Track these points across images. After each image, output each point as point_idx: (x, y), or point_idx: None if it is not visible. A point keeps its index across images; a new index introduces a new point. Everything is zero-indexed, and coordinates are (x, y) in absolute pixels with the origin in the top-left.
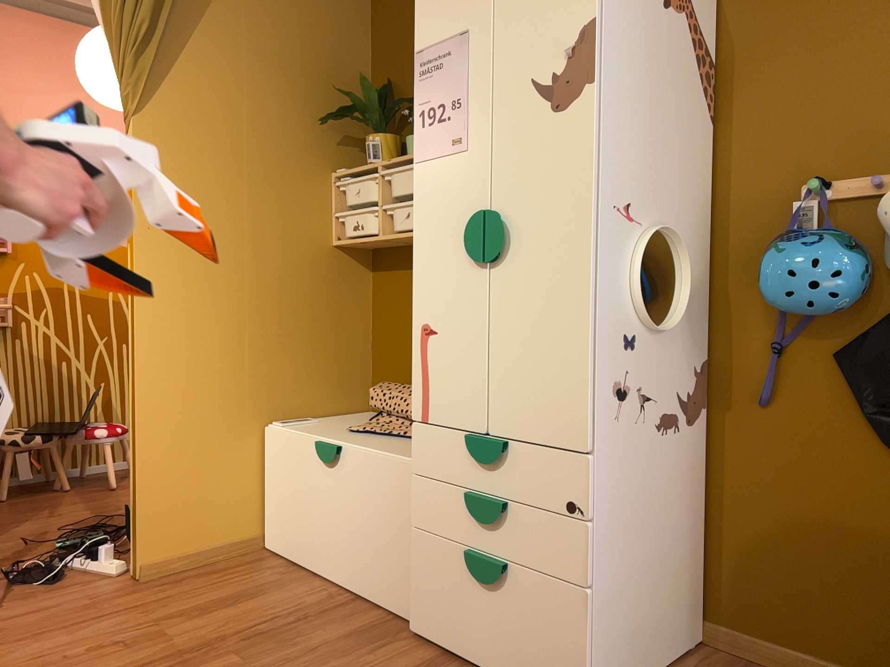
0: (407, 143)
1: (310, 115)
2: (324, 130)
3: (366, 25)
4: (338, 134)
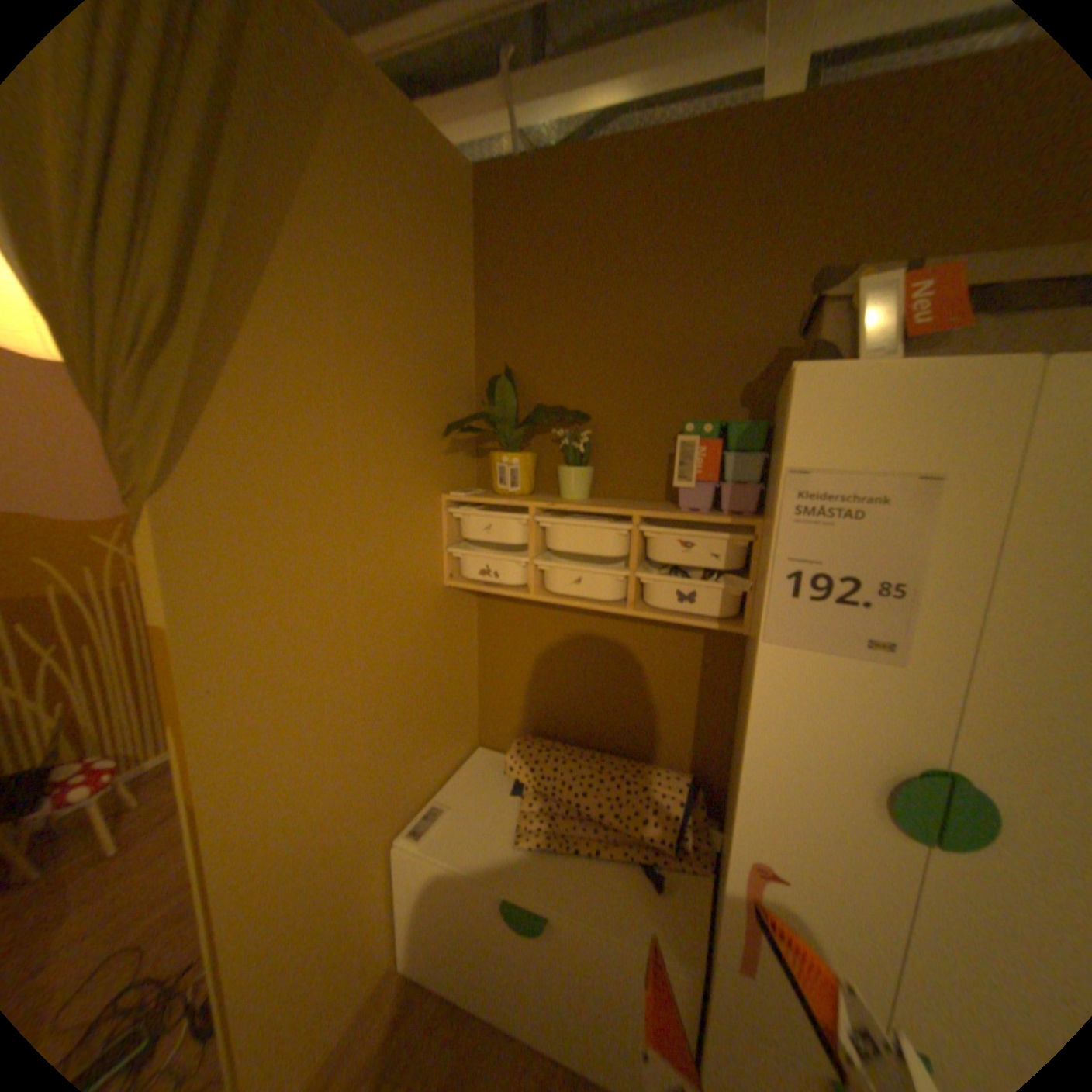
0: (564, 475)
1: (417, 420)
2: (433, 438)
3: (470, 279)
4: (446, 439)
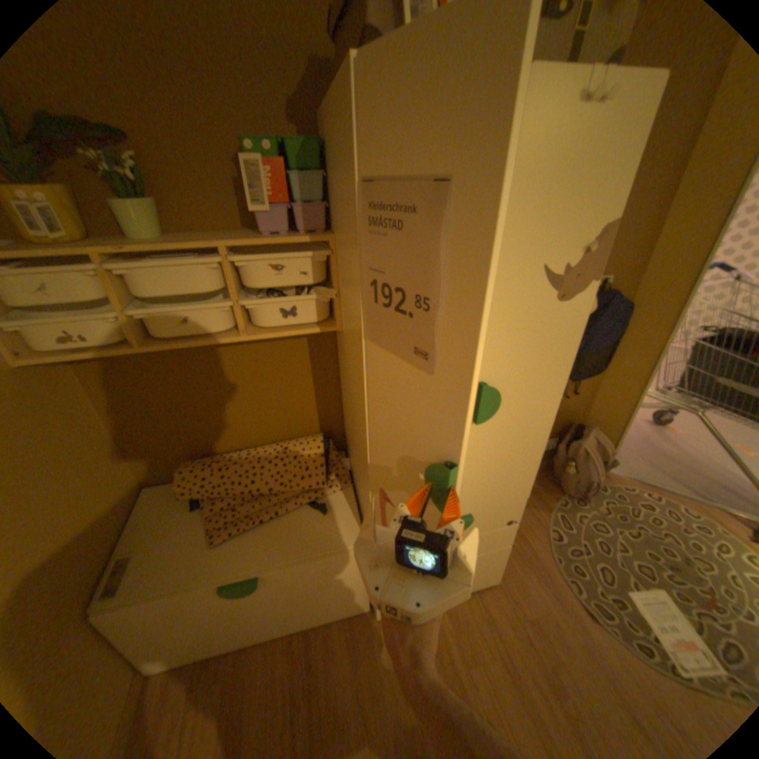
0: (119, 210)
1: None
2: None
3: None
4: None
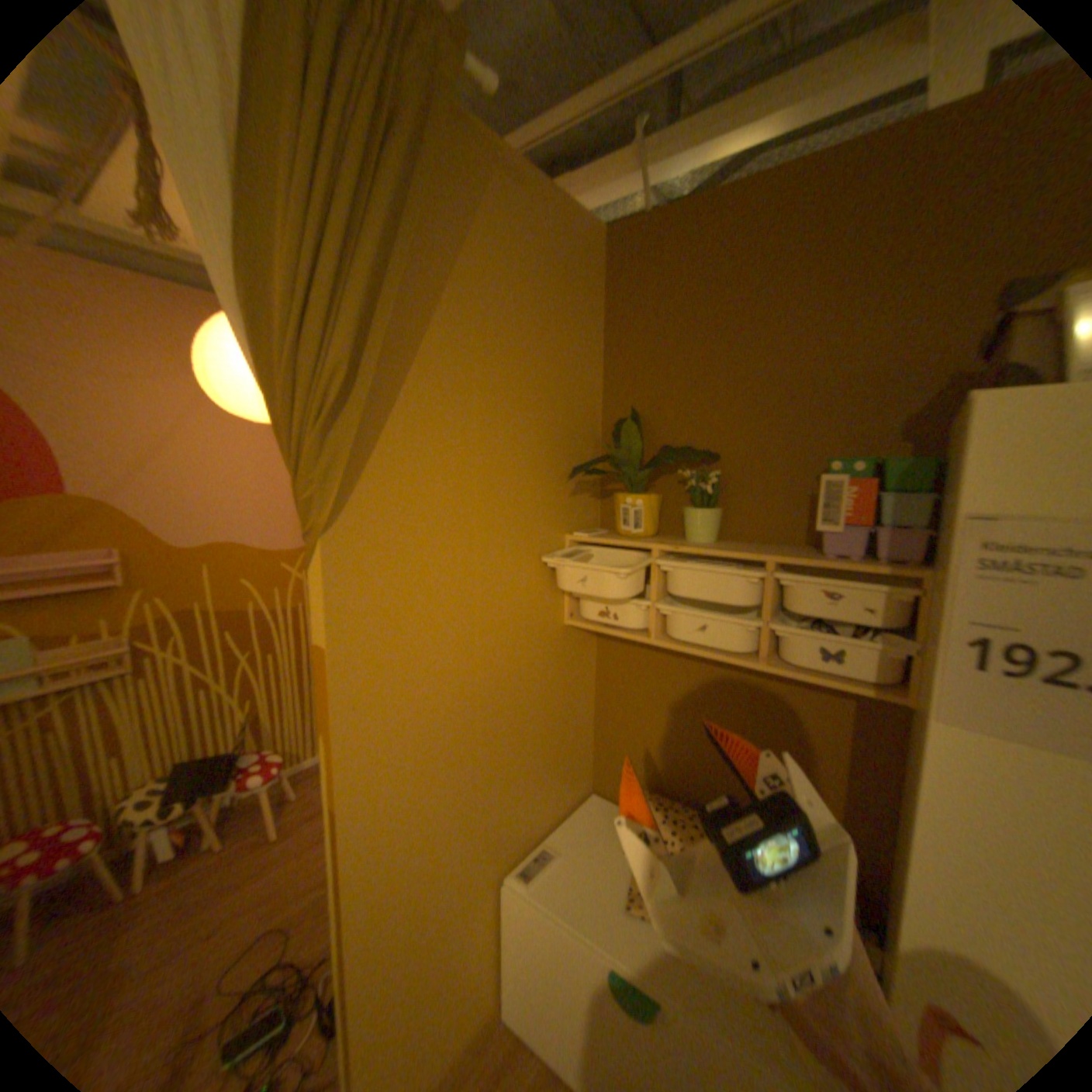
0: (690, 516)
1: (545, 464)
2: (558, 480)
3: (599, 329)
4: (572, 480)
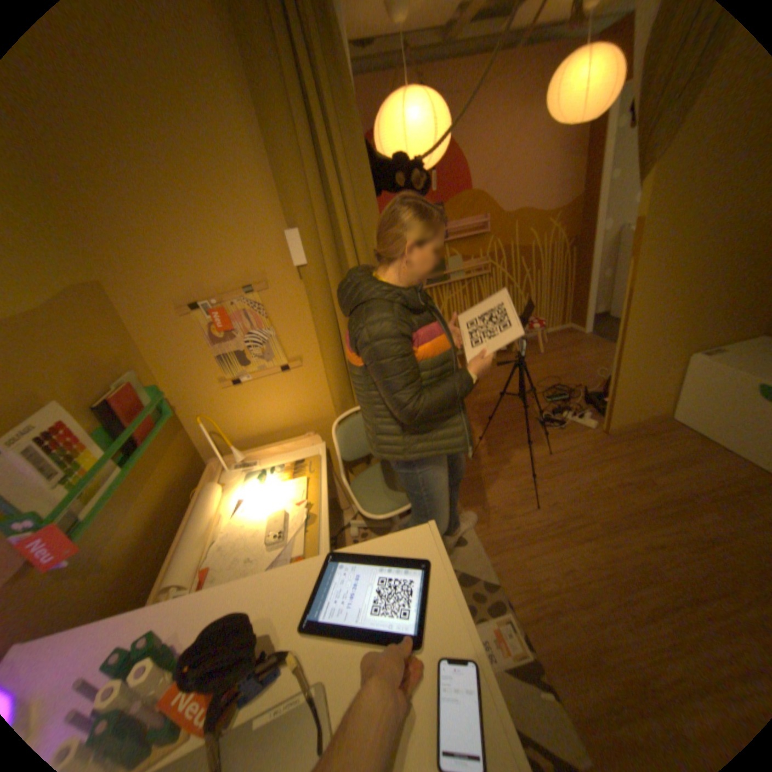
0: None
1: None
2: None
3: None
4: None
